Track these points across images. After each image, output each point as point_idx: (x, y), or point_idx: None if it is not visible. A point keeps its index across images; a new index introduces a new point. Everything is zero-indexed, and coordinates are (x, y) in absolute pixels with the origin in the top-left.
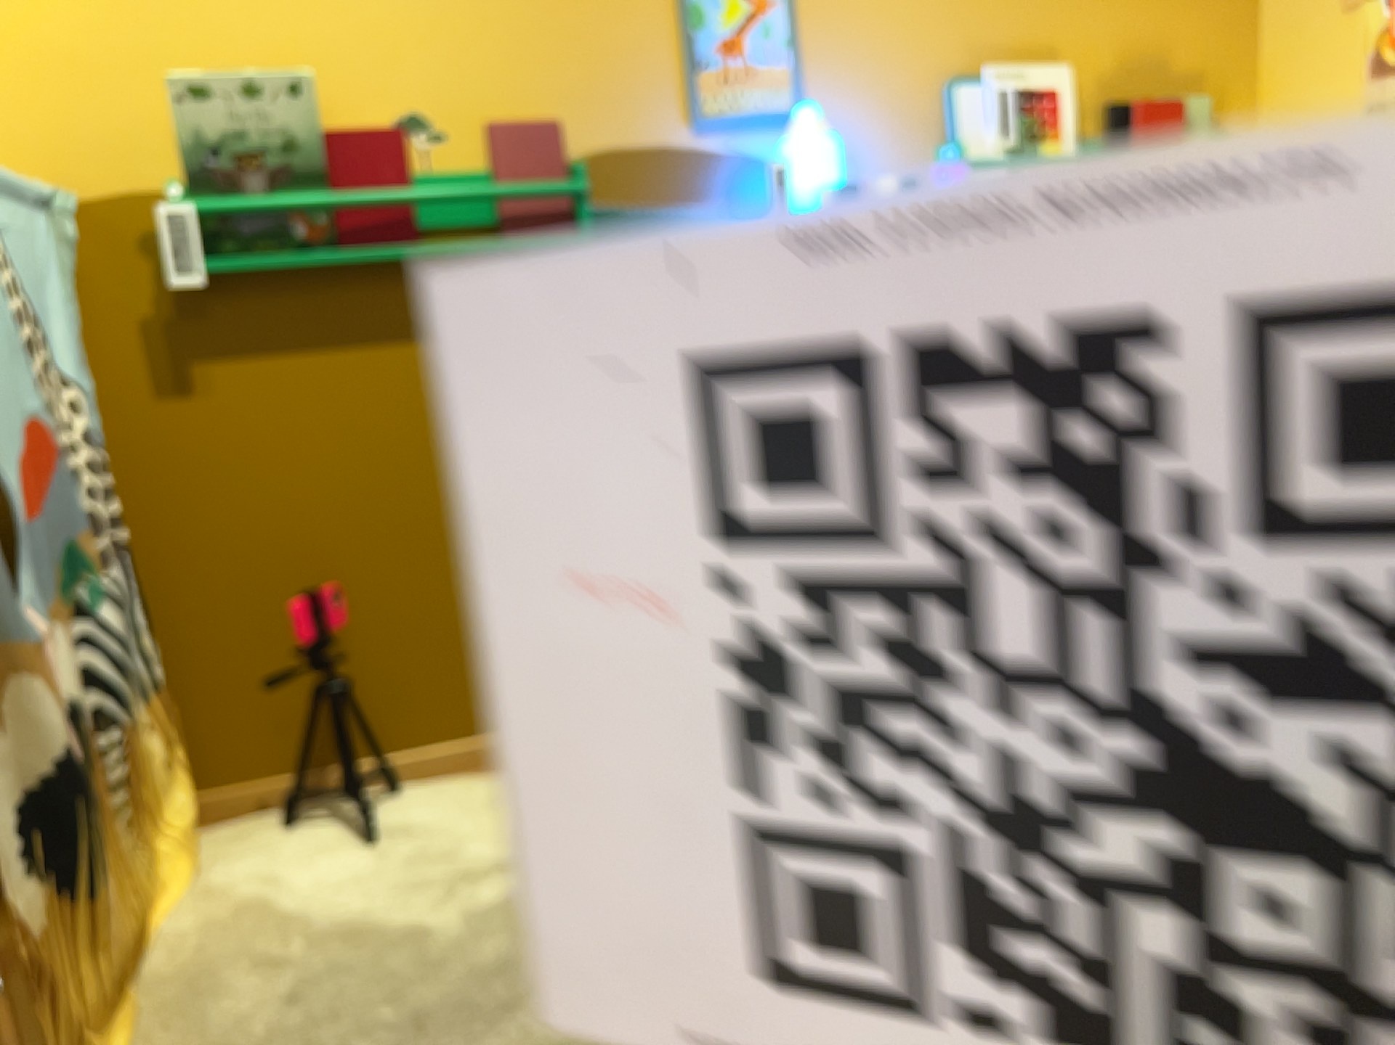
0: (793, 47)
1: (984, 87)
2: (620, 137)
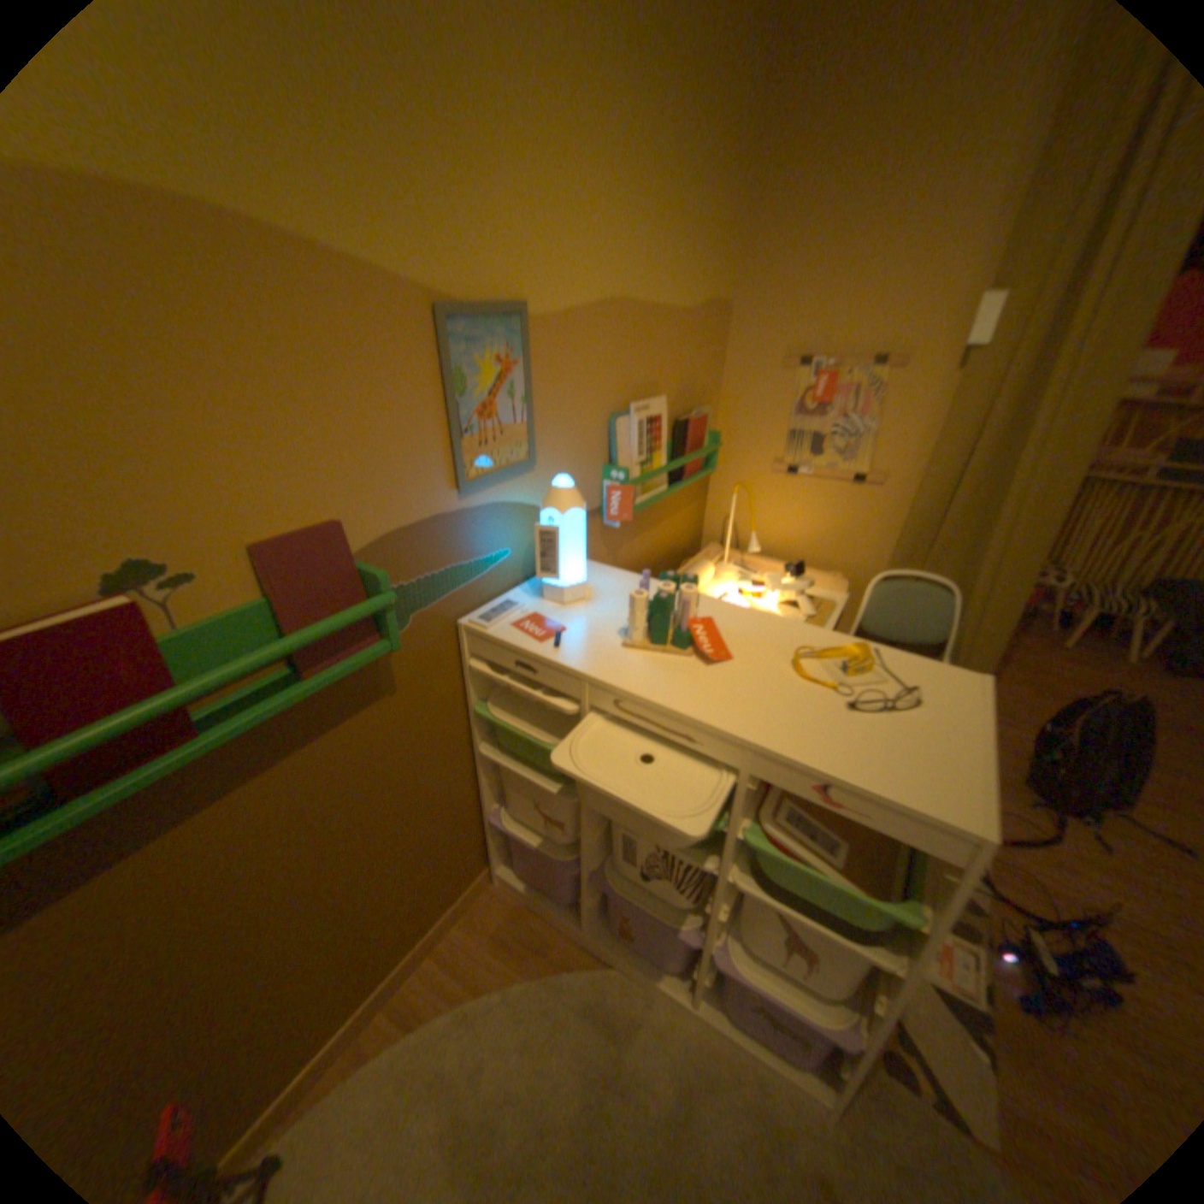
0: (530, 404)
1: (629, 417)
2: (397, 517)
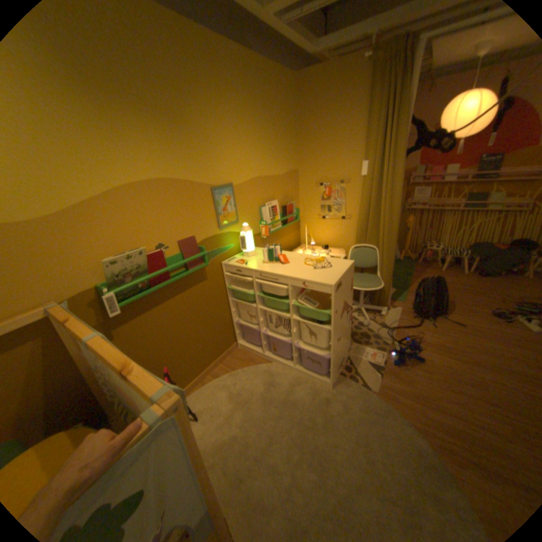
0: (235, 207)
1: (265, 207)
2: (205, 236)
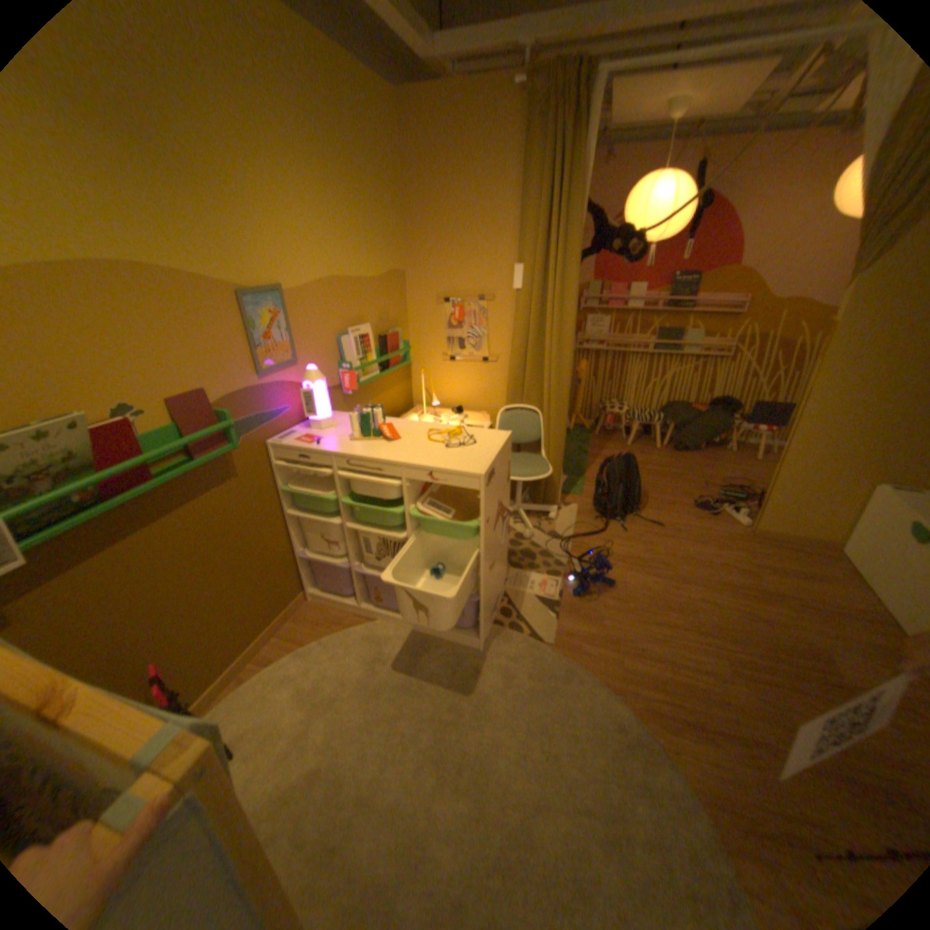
0: (289, 333)
1: (348, 337)
2: (229, 389)
